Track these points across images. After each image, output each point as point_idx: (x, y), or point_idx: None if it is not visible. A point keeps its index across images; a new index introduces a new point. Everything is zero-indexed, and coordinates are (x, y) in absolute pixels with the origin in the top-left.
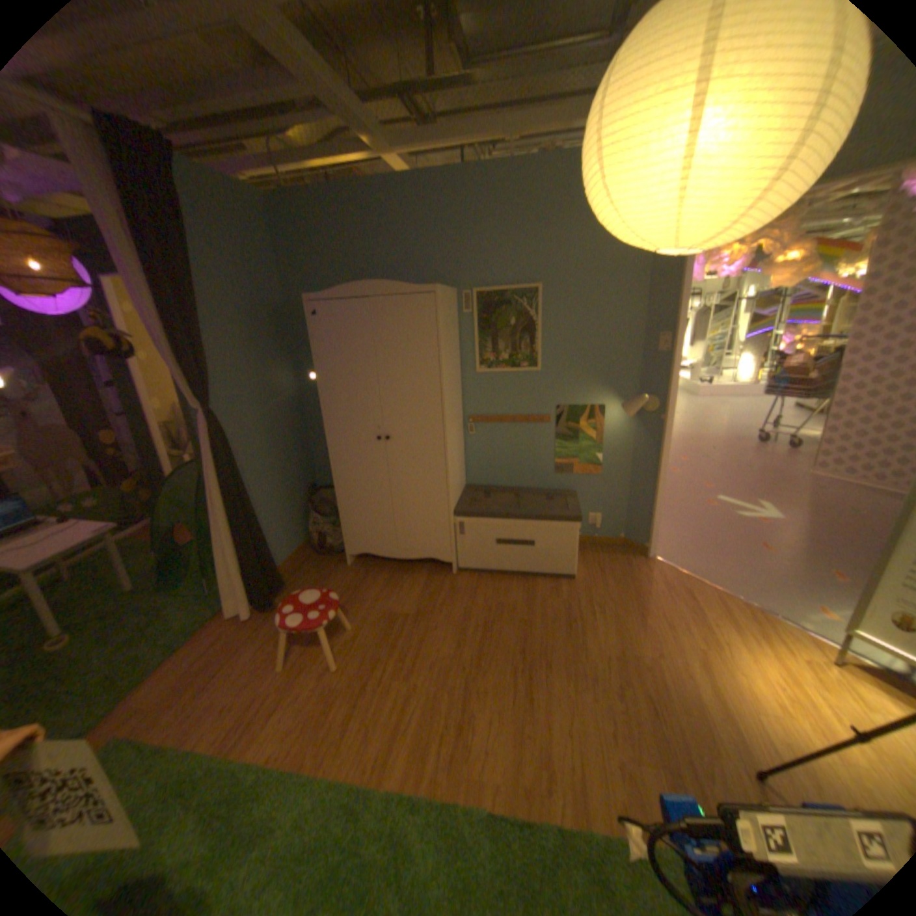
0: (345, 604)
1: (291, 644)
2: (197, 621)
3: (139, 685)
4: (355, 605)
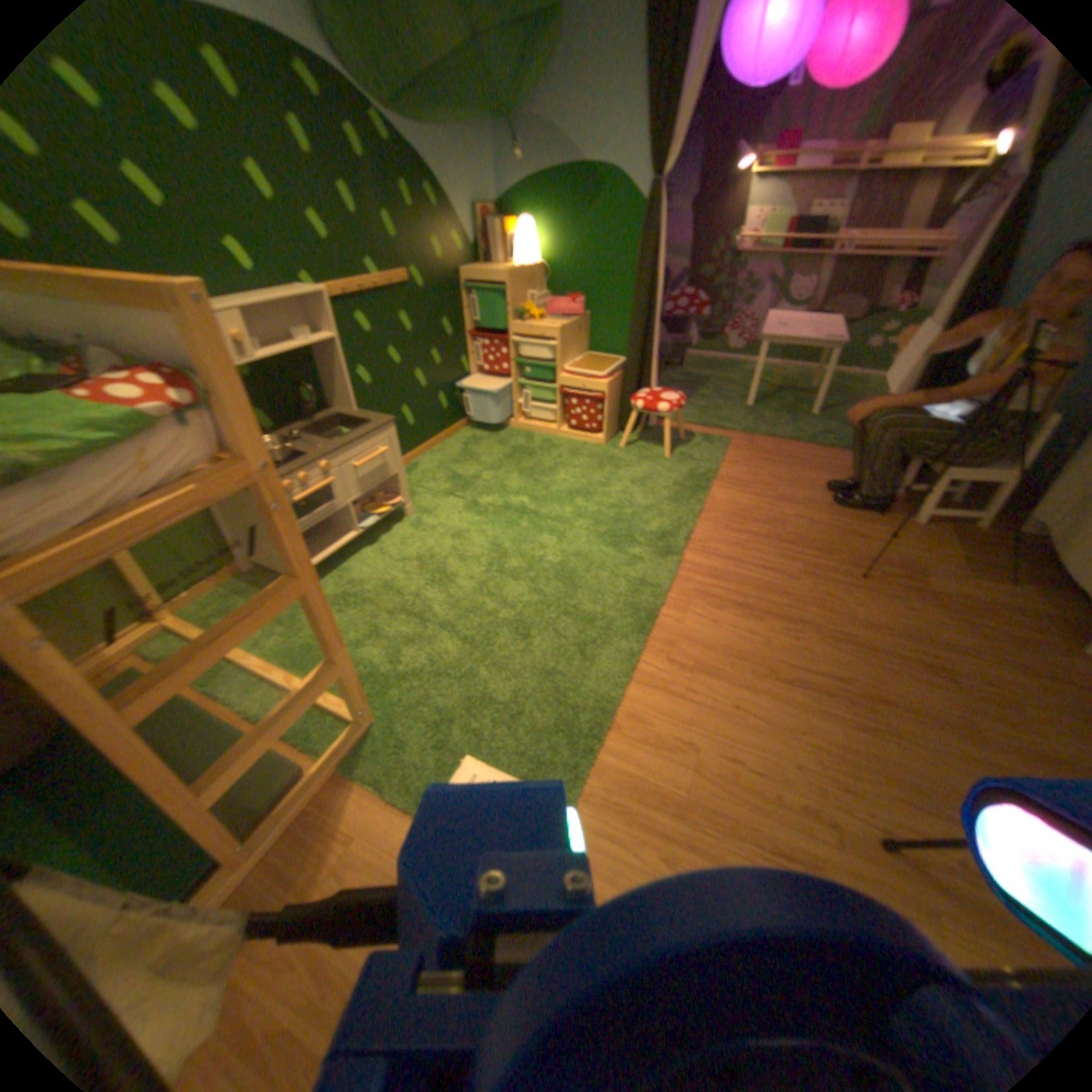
0: (917, 532)
1: (832, 499)
2: (845, 447)
3: (769, 438)
4: (918, 540)
